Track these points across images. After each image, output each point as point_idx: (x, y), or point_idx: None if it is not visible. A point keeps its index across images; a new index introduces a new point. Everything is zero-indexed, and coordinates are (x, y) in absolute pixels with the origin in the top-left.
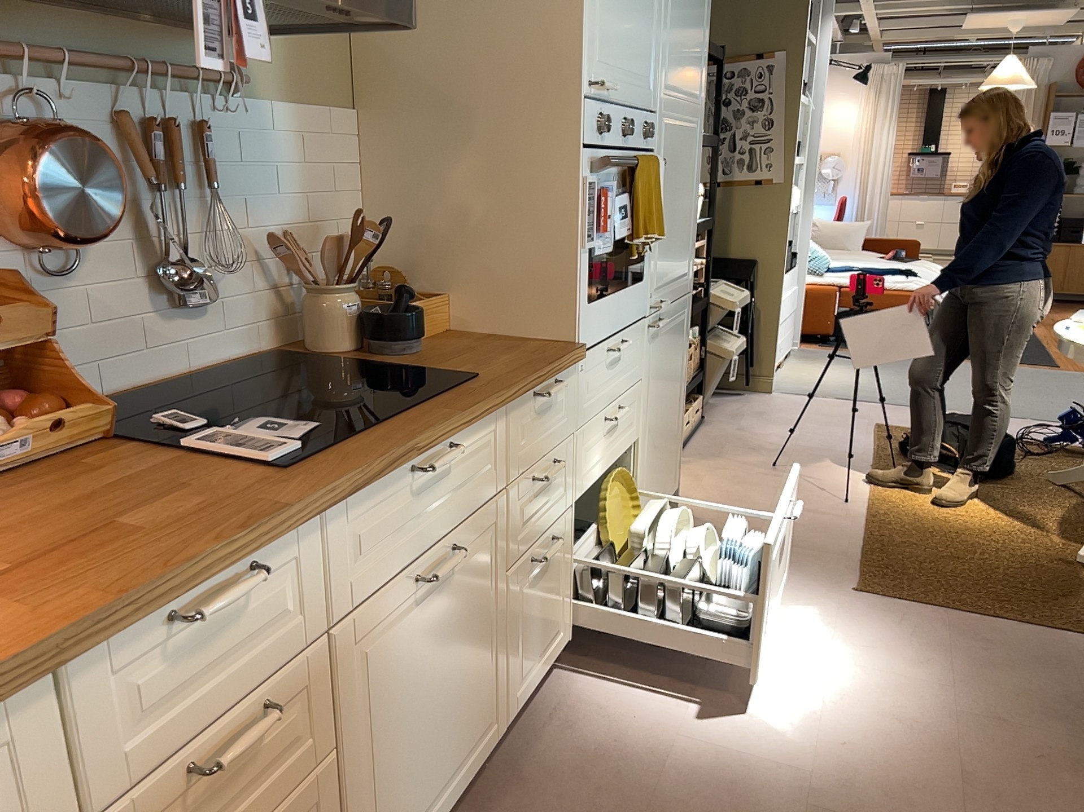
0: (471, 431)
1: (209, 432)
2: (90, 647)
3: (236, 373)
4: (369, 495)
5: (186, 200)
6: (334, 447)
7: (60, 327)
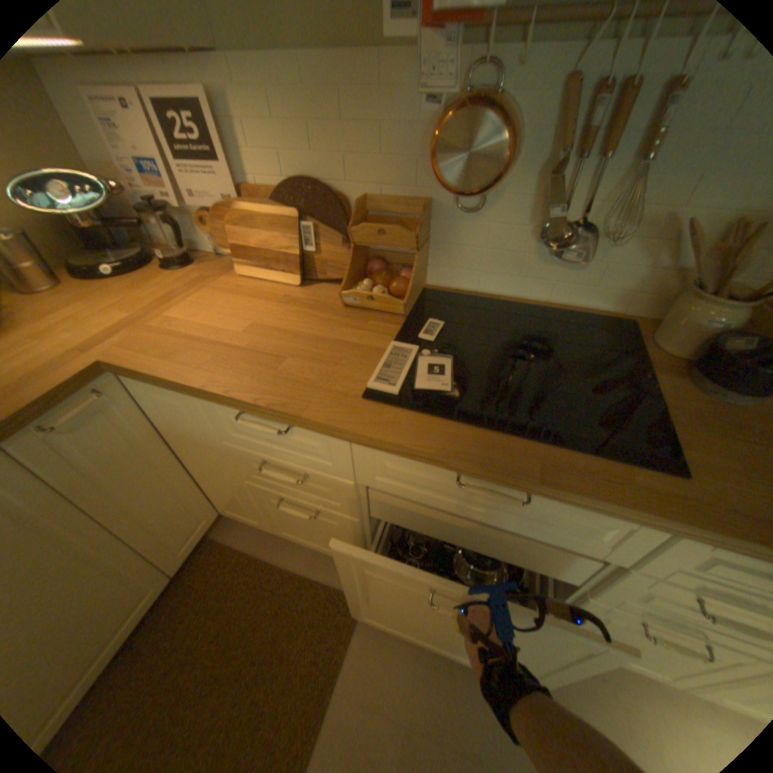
0: (584, 506)
1: (412, 346)
2: (195, 396)
3: (584, 318)
4: (404, 456)
5: (614, 165)
6: (416, 411)
7: (463, 242)
